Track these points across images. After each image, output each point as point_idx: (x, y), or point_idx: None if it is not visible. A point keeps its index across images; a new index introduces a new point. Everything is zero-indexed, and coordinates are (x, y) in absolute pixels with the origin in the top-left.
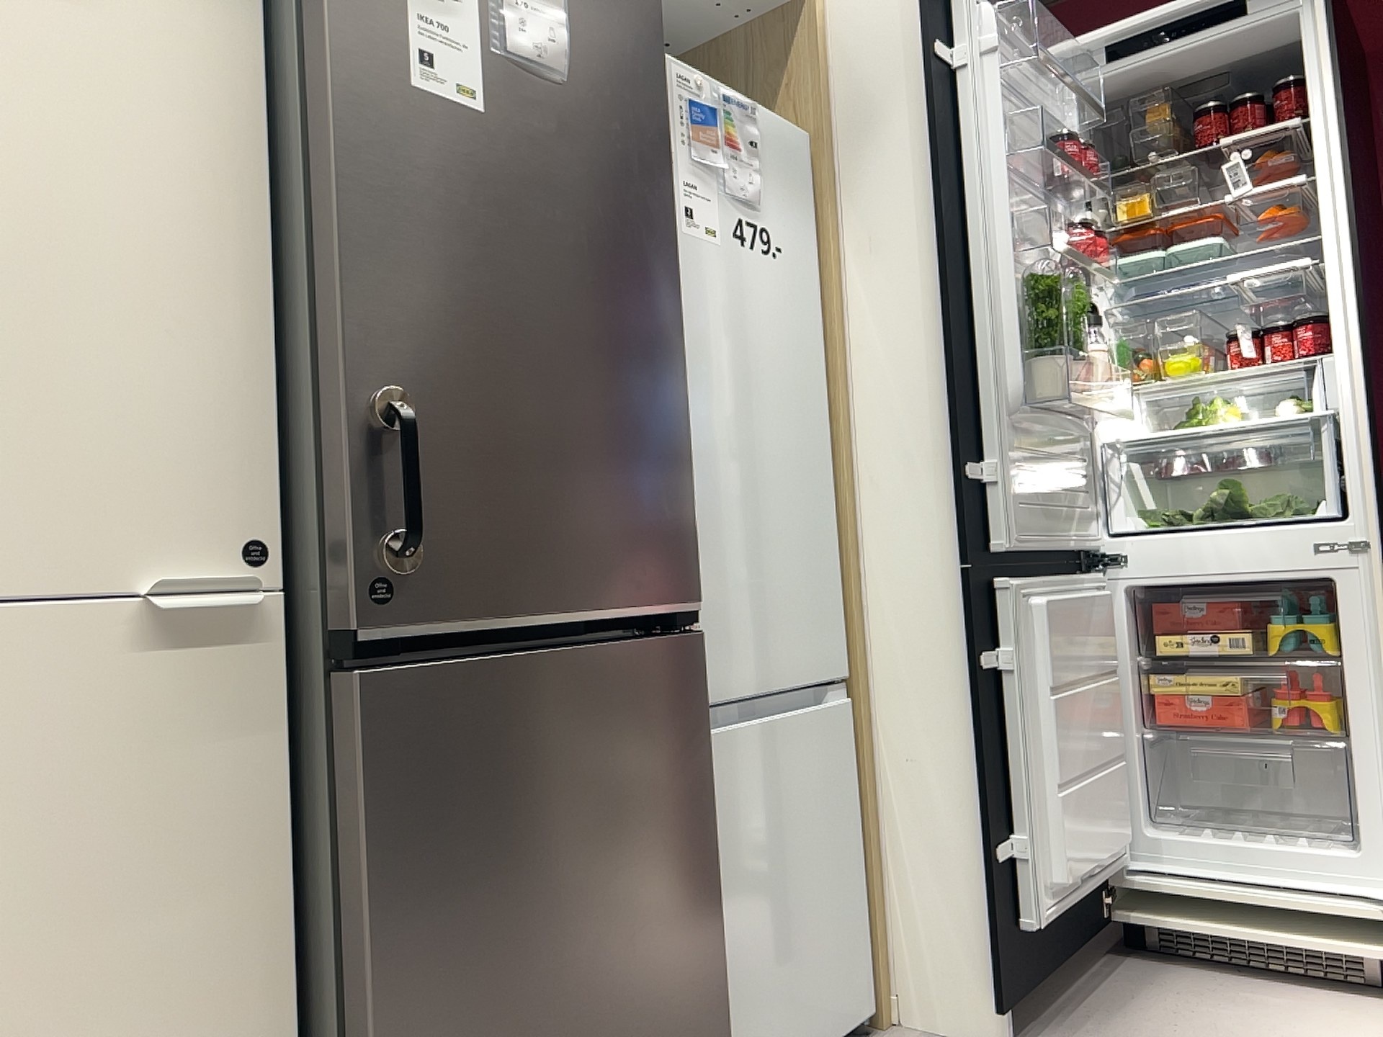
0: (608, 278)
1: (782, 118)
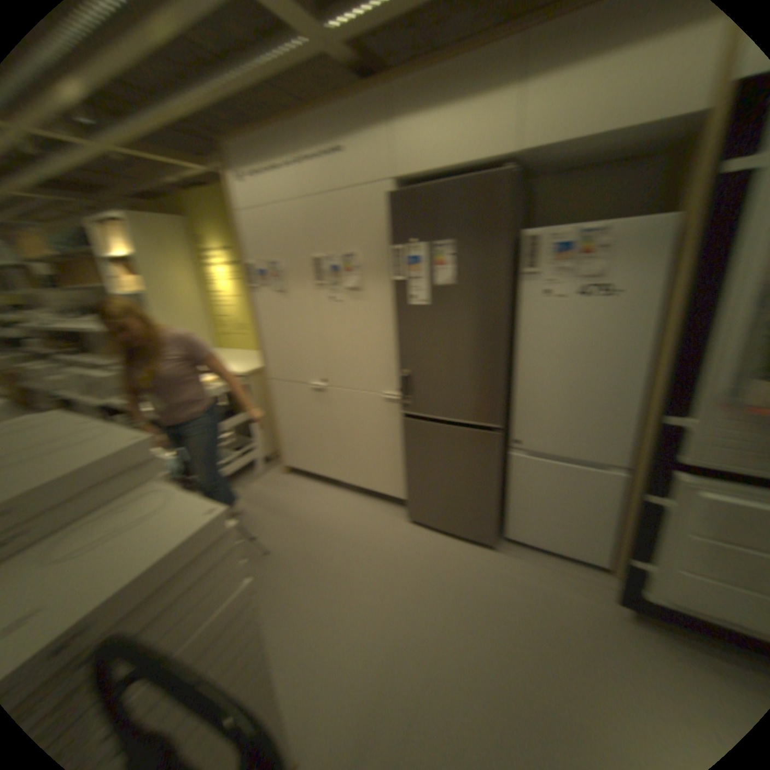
0: (473, 338)
1: (648, 216)
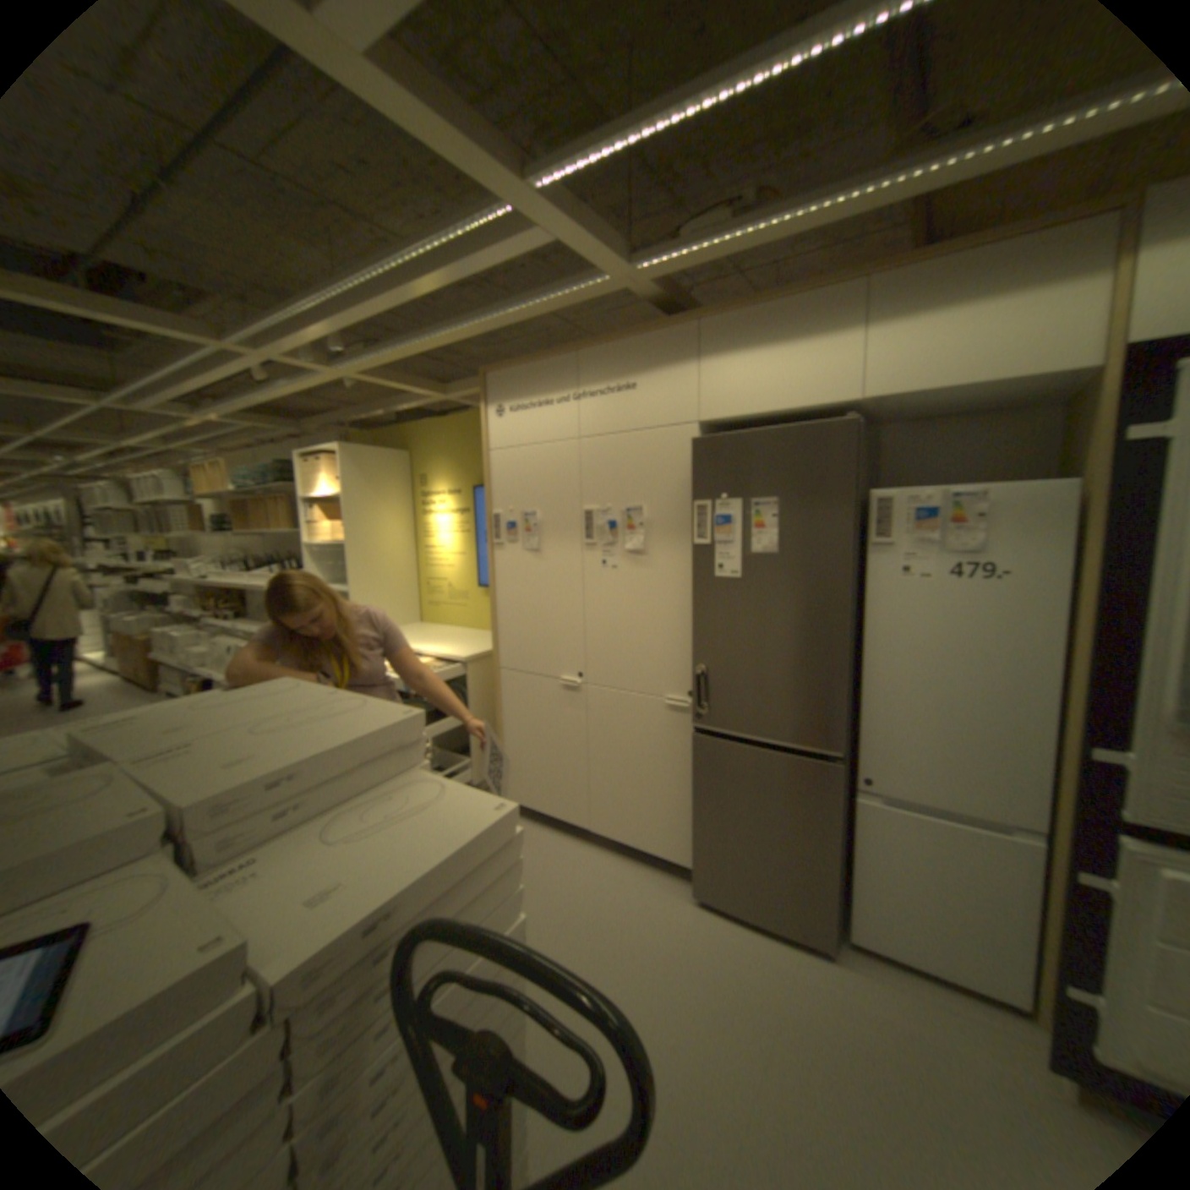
0: (798, 626)
1: (1034, 482)
